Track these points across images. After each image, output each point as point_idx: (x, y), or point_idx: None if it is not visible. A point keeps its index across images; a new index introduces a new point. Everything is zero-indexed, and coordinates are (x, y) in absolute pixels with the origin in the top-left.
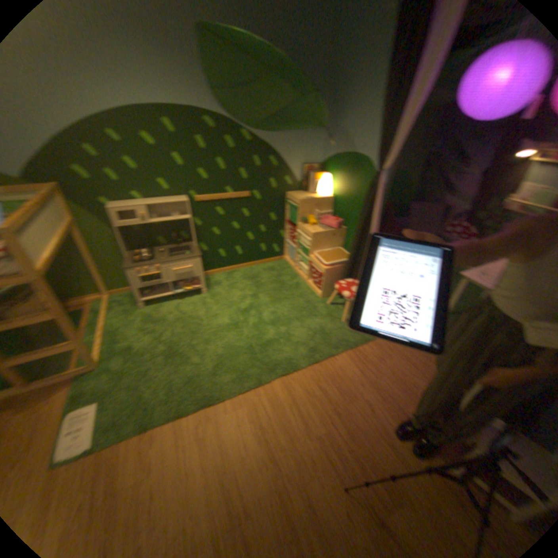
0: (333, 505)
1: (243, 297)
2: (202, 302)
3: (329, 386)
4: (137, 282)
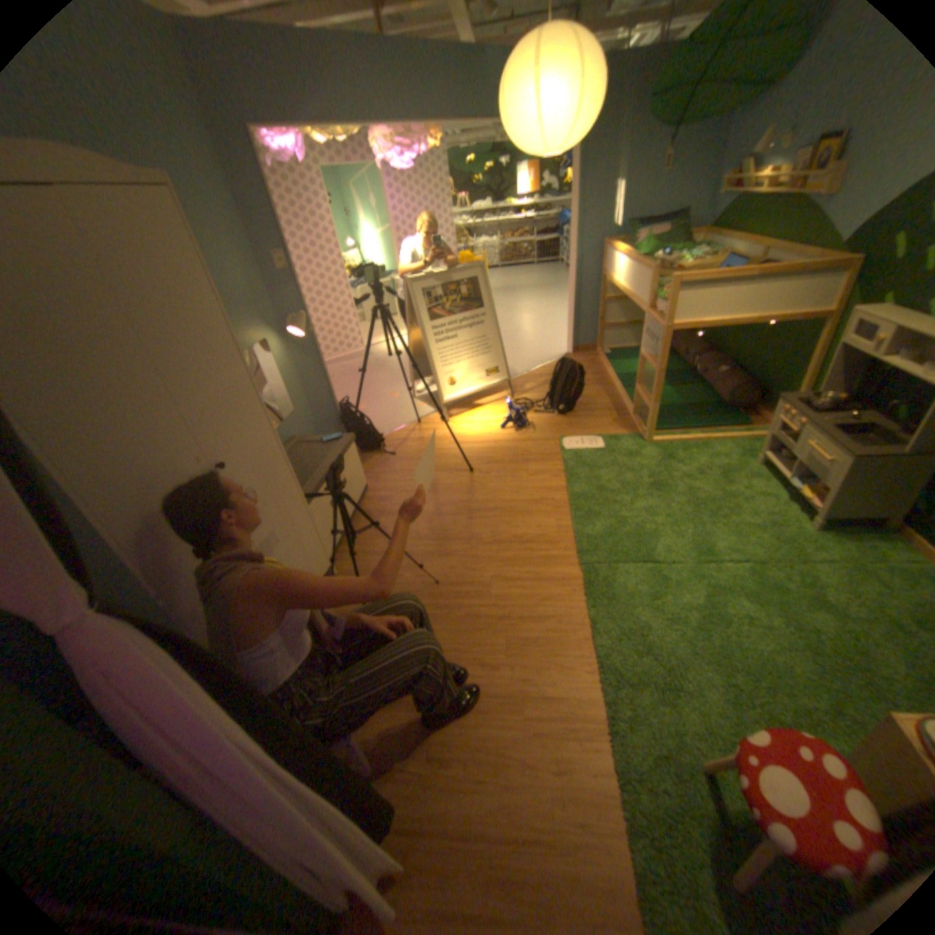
0: (434, 572)
1: (815, 585)
2: (785, 523)
3: (544, 633)
4: (782, 428)
